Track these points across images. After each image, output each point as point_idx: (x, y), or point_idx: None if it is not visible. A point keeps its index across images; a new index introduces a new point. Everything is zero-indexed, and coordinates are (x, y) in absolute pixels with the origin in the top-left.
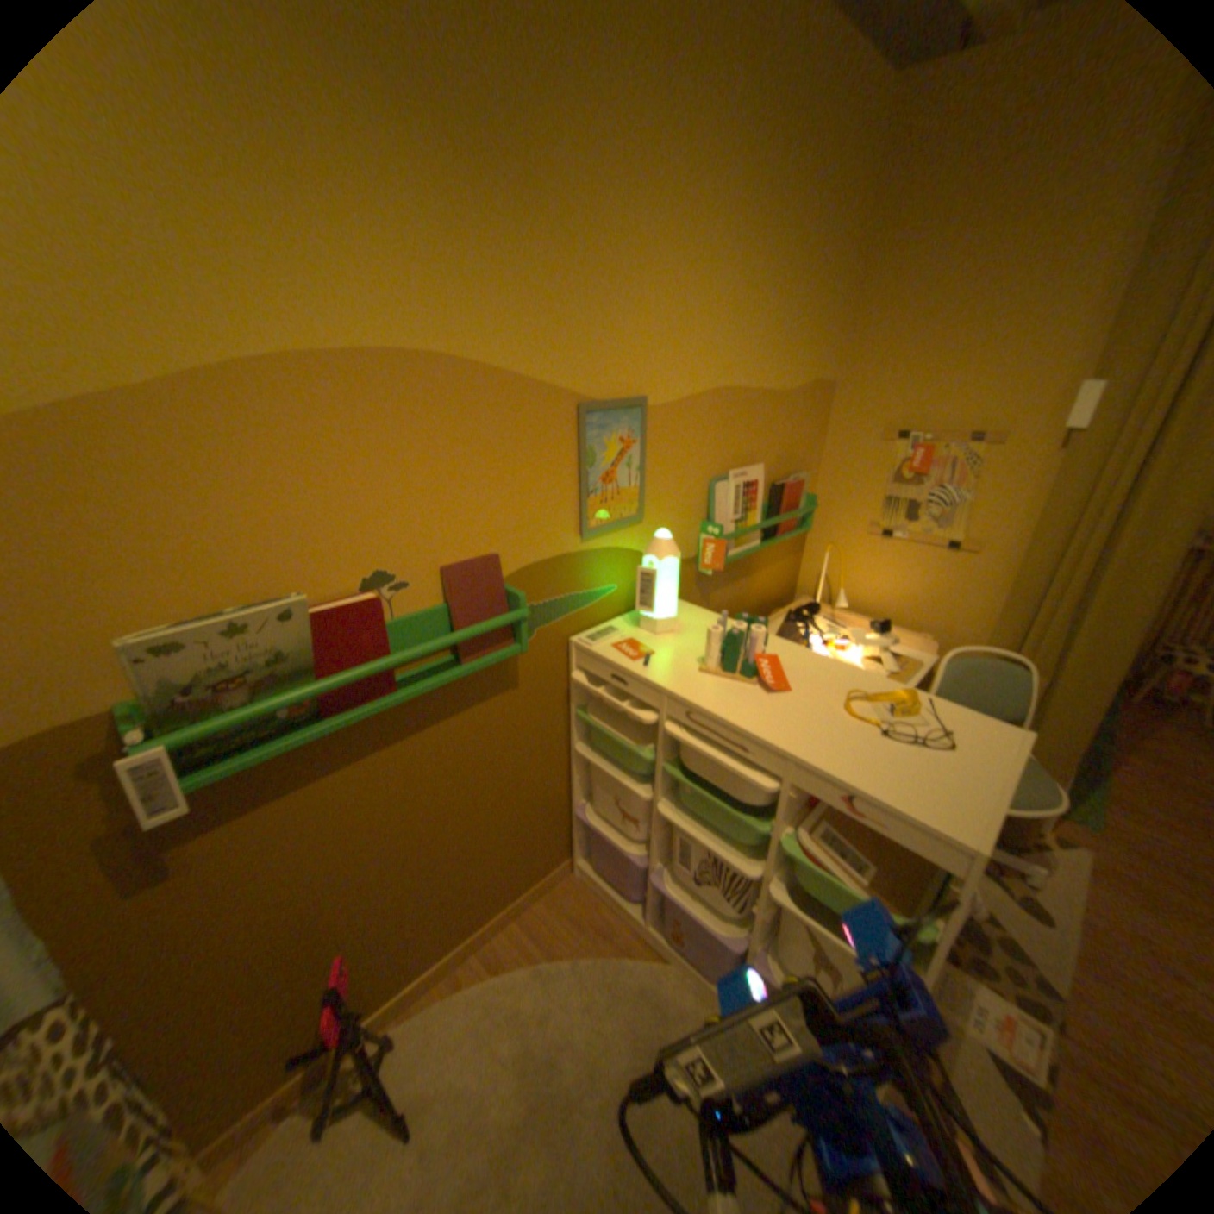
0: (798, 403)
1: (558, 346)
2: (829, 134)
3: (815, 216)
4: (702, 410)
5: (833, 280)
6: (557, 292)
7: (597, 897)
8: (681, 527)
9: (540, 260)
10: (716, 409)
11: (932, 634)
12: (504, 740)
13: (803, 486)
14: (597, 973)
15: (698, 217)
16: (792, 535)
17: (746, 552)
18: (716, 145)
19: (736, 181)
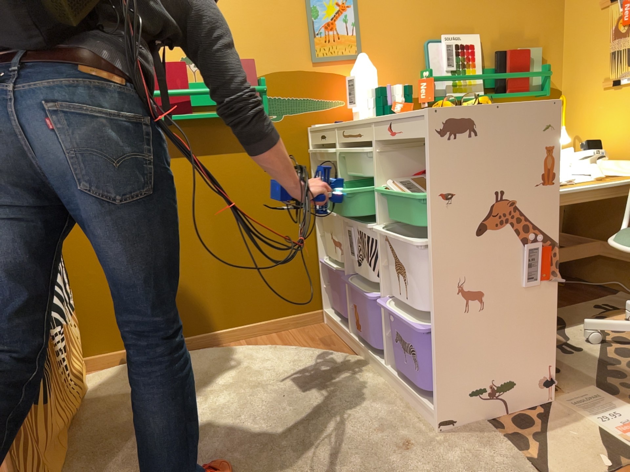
0: None
1: None
2: None
3: None
4: None
5: None
6: None
7: (331, 330)
8: (400, 72)
9: None
10: None
11: None
12: (262, 183)
13: (528, 55)
14: (307, 352)
15: None
16: (522, 94)
17: (464, 96)
18: None
19: None
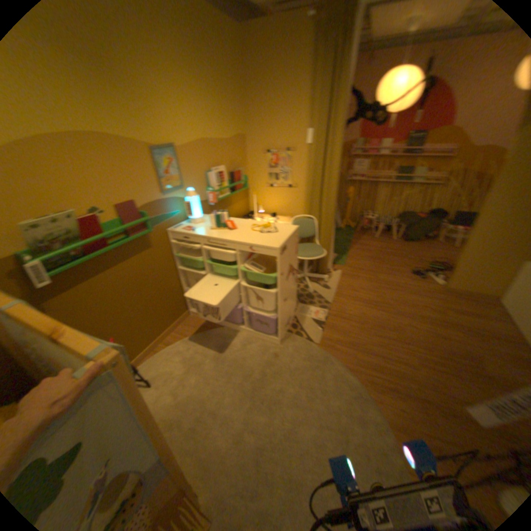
0: (231, 143)
1: (135, 127)
2: (217, 48)
3: (219, 77)
4: (194, 147)
5: (232, 98)
6: (130, 109)
7: (198, 318)
8: (198, 189)
9: (121, 99)
10: (199, 146)
11: (289, 216)
12: (150, 266)
13: (240, 172)
14: (201, 335)
15: (175, 80)
16: (240, 190)
17: (223, 196)
18: (175, 55)
19: (186, 67)
